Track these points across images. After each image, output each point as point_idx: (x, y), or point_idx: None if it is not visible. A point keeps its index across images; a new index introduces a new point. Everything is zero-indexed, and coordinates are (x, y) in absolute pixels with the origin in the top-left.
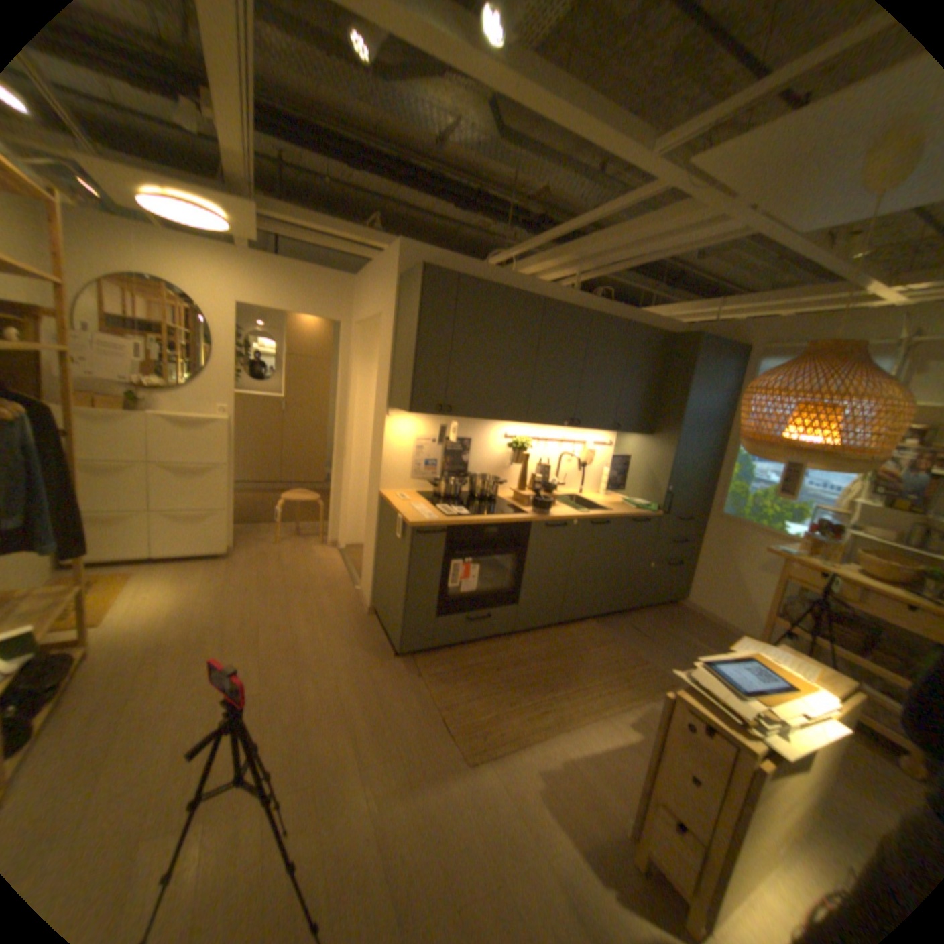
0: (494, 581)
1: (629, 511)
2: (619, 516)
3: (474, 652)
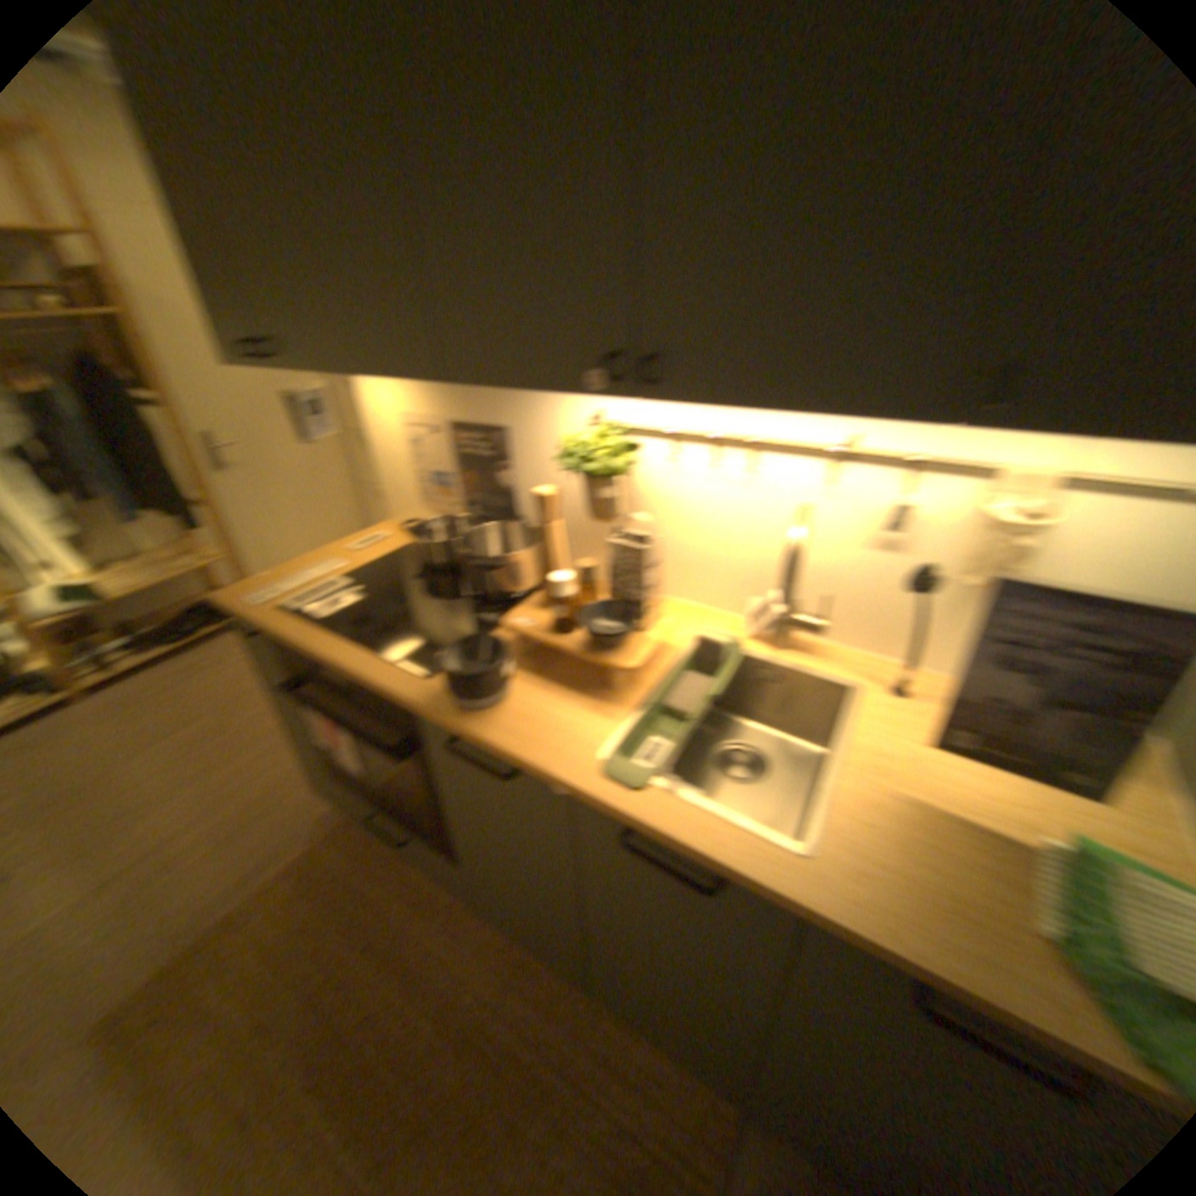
0: (410, 787)
1: (935, 930)
2: (786, 907)
3: (408, 881)
